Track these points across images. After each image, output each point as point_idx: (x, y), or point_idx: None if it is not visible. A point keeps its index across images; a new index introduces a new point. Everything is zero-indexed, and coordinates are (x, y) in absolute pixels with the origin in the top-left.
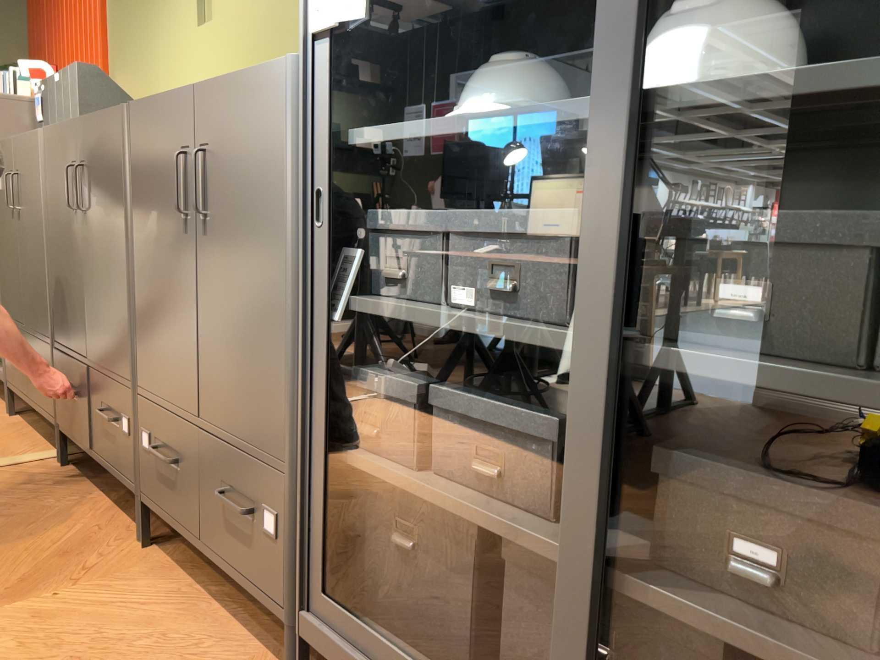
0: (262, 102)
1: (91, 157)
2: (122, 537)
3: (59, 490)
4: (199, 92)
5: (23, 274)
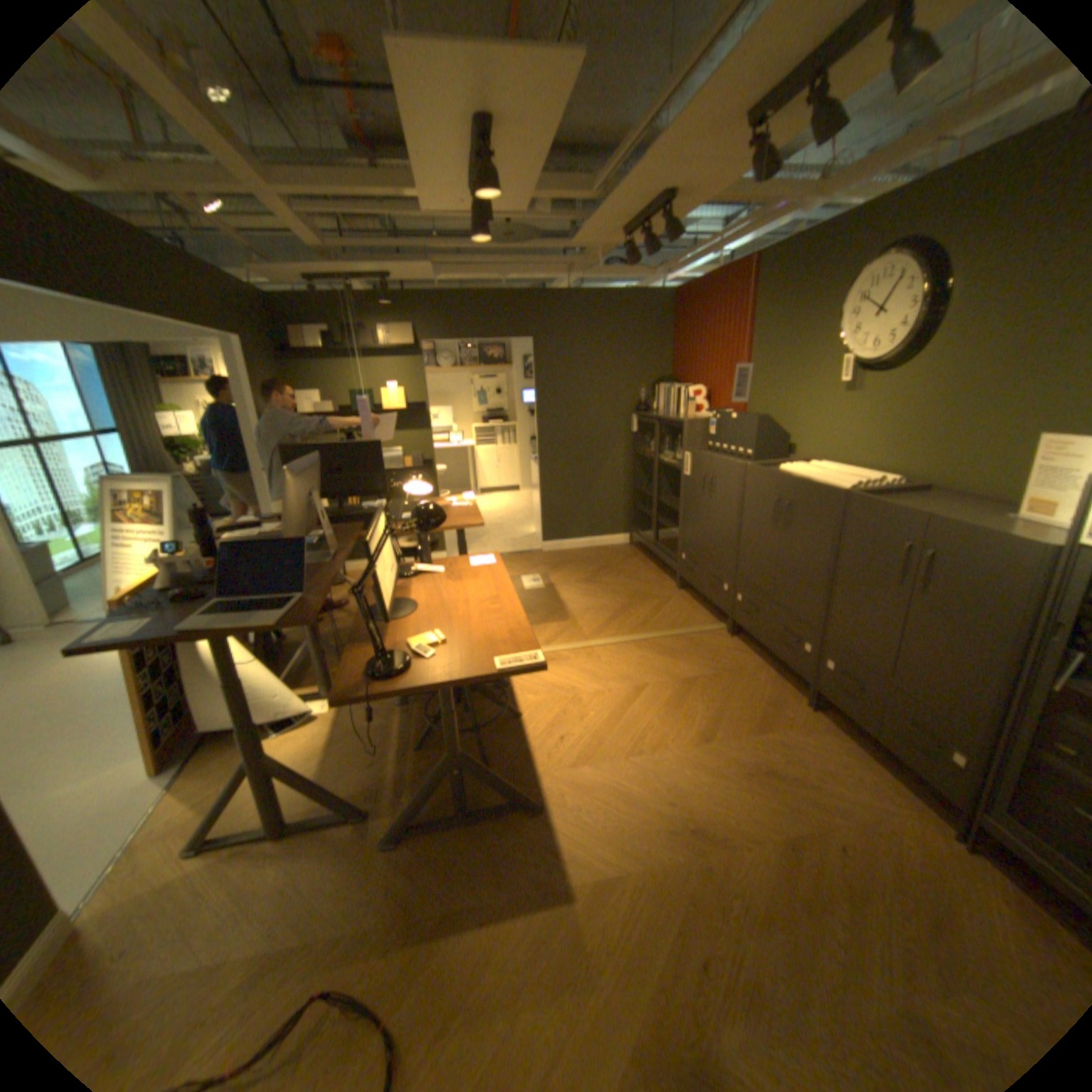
0: (1010, 556)
1: (800, 502)
2: (797, 700)
3: (741, 655)
4: (937, 520)
5: (709, 528)
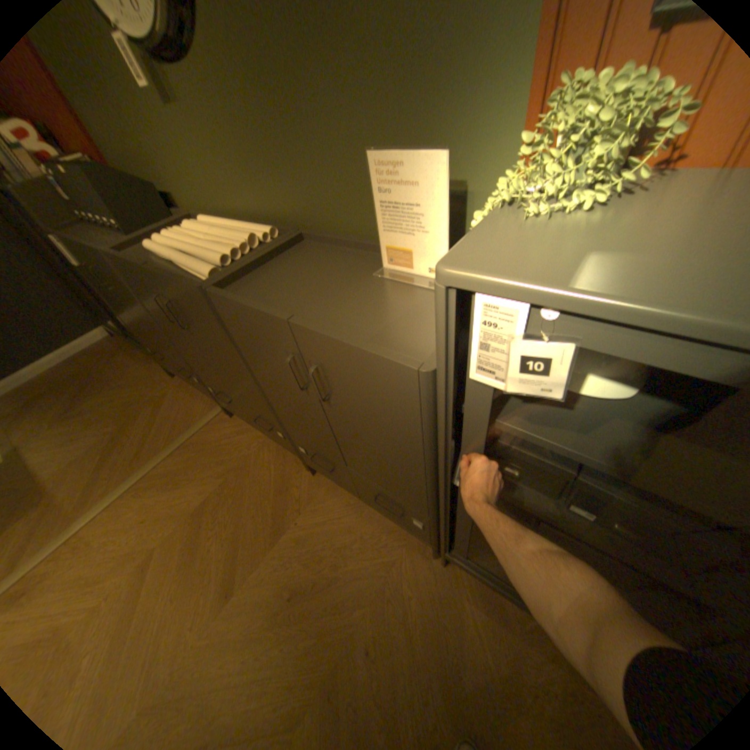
0: (384, 379)
1: (175, 300)
2: (297, 469)
3: (242, 439)
4: (297, 331)
5: (141, 326)
